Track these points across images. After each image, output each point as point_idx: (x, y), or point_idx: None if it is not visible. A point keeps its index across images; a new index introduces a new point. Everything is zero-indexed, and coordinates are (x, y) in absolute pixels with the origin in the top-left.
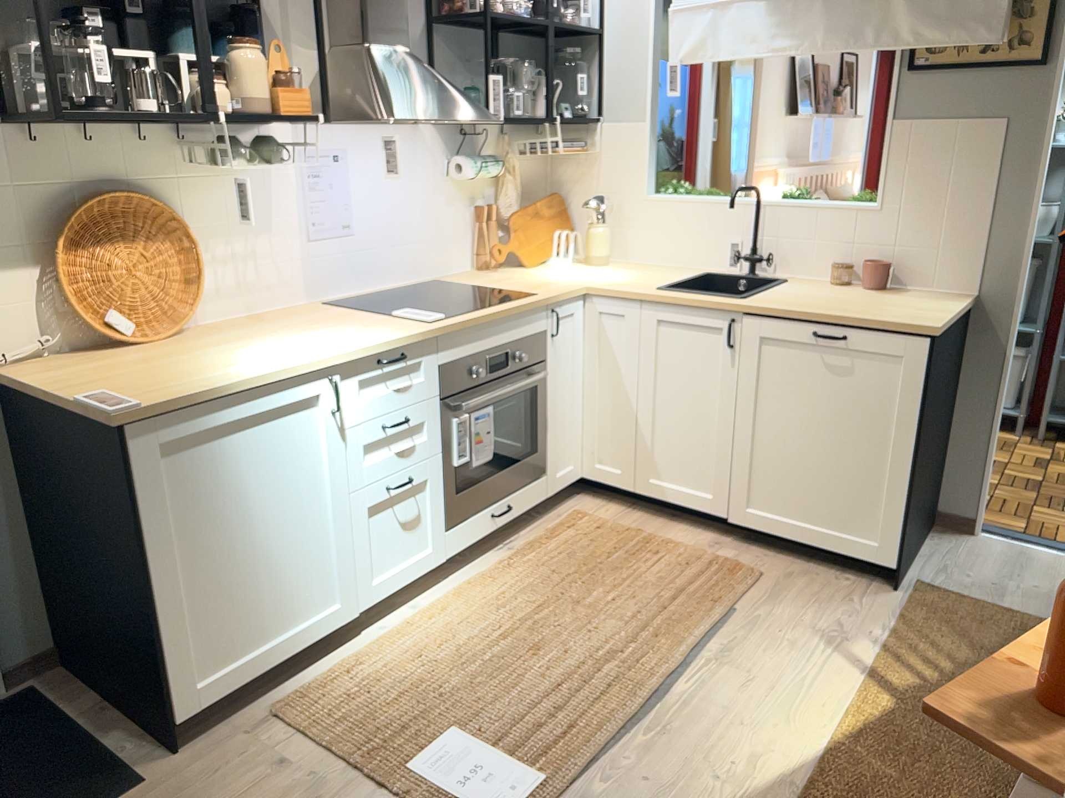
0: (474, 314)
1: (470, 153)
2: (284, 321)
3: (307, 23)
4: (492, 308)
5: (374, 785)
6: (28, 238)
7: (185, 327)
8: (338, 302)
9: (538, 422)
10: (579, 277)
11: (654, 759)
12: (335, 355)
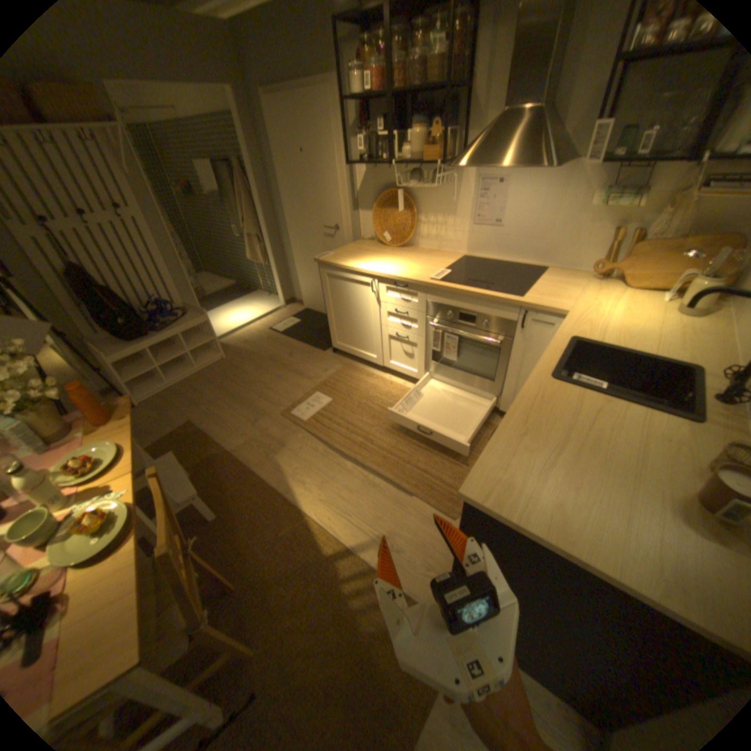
0: (454, 286)
1: (636, 183)
2: (429, 256)
3: (501, 94)
4: (472, 289)
5: (314, 387)
6: (374, 201)
7: (413, 246)
8: (482, 258)
9: (499, 367)
10: (606, 307)
11: (310, 451)
12: (374, 271)
